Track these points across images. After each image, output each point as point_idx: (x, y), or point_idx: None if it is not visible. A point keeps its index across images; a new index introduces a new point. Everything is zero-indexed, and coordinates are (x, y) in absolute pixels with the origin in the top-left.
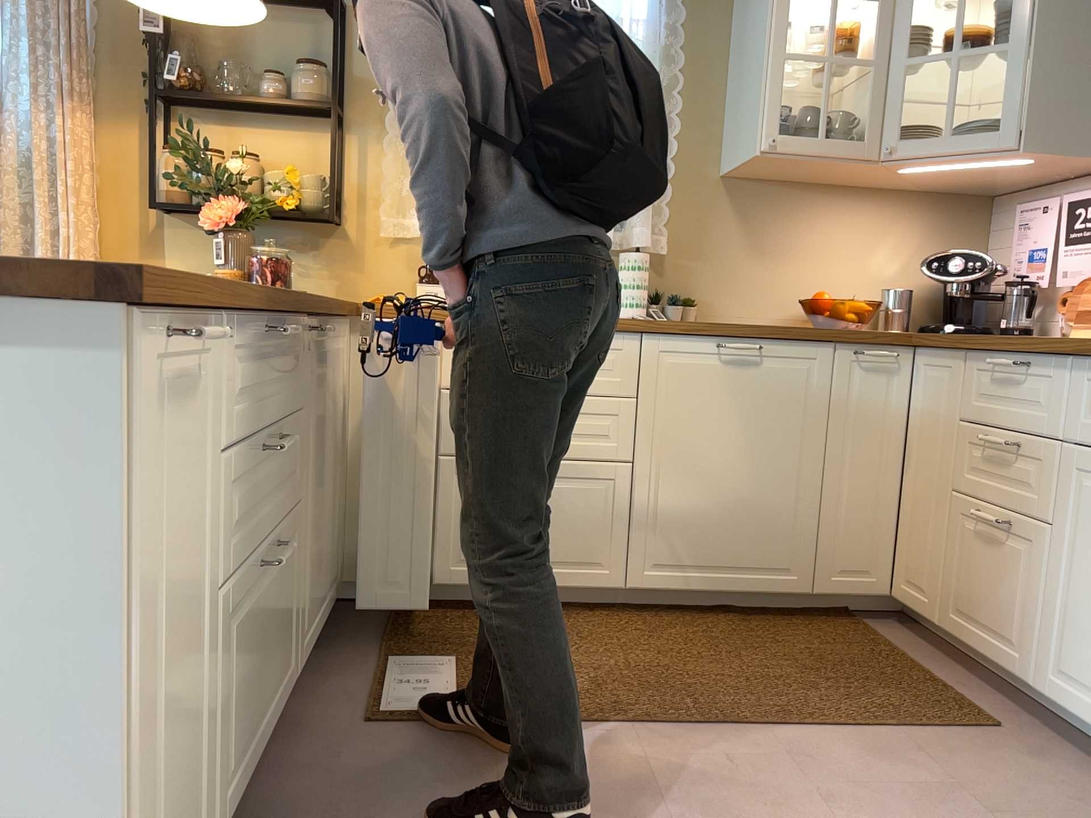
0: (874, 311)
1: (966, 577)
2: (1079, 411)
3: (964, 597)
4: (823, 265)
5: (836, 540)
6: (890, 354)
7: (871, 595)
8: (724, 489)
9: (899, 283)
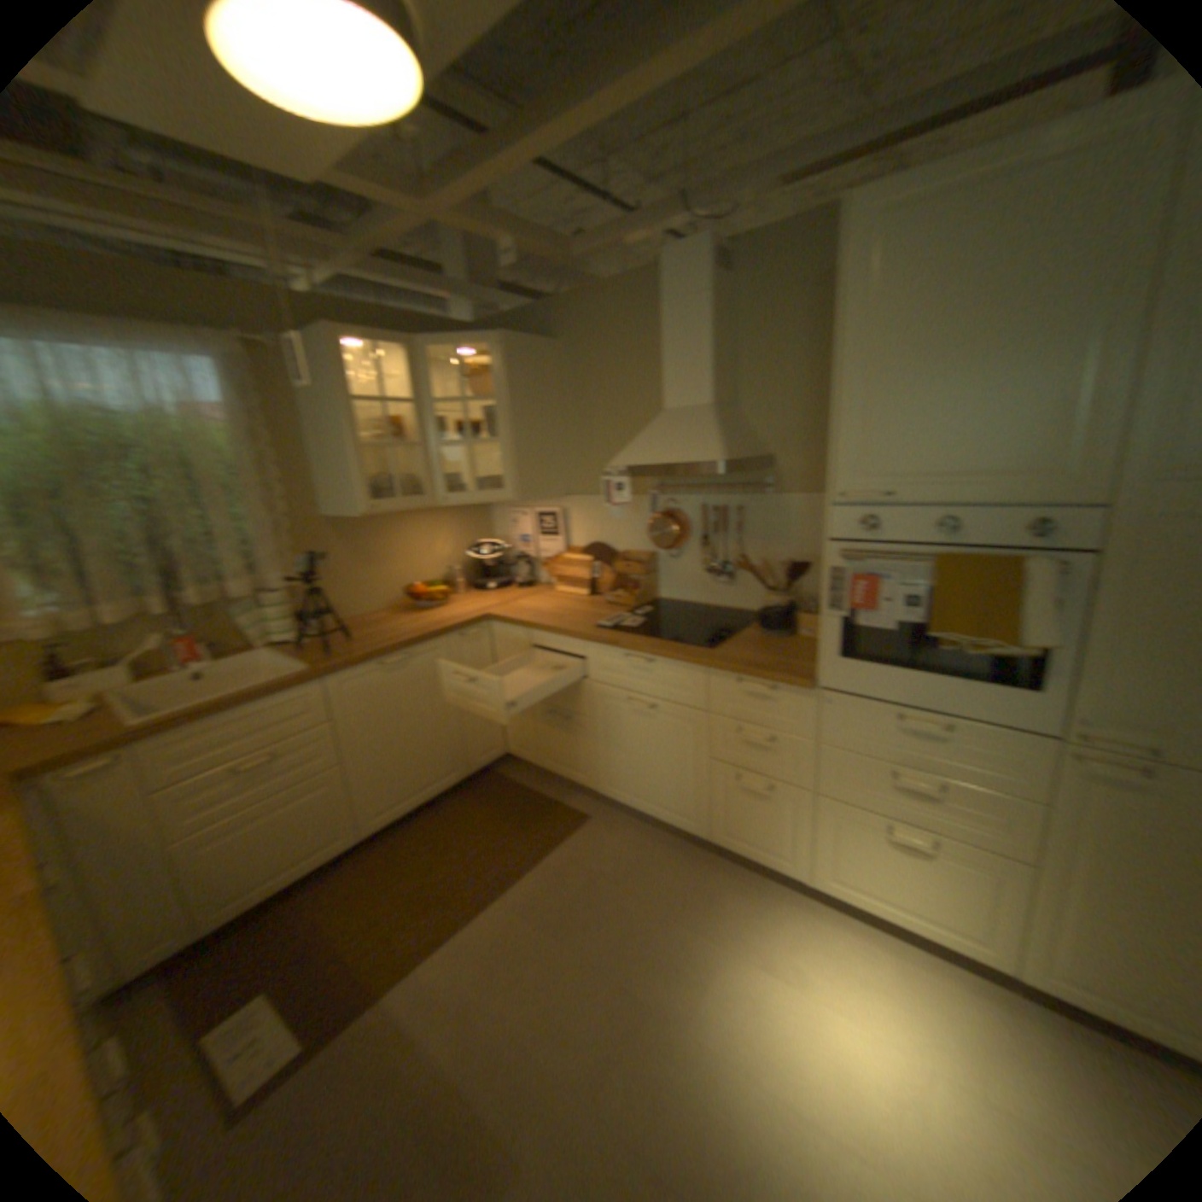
0: (449, 585)
1: (552, 743)
2: (595, 666)
3: (553, 753)
4: (410, 561)
5: (476, 741)
6: (481, 631)
7: (500, 758)
8: (409, 748)
9: (456, 560)
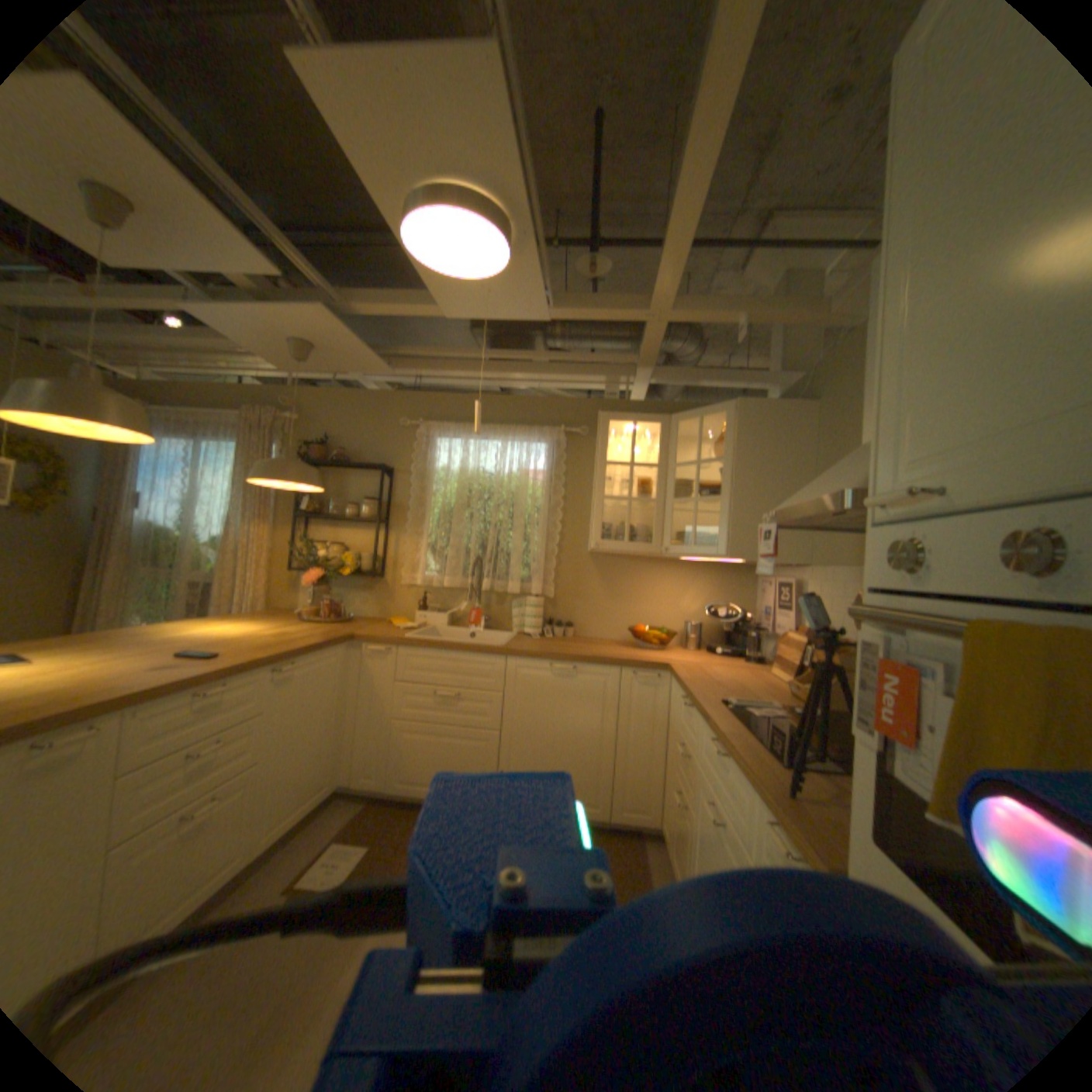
0: (676, 637)
1: (676, 835)
2: (702, 747)
3: (675, 848)
4: (650, 605)
5: (623, 790)
6: (651, 676)
7: (647, 828)
8: (553, 752)
9: (699, 618)
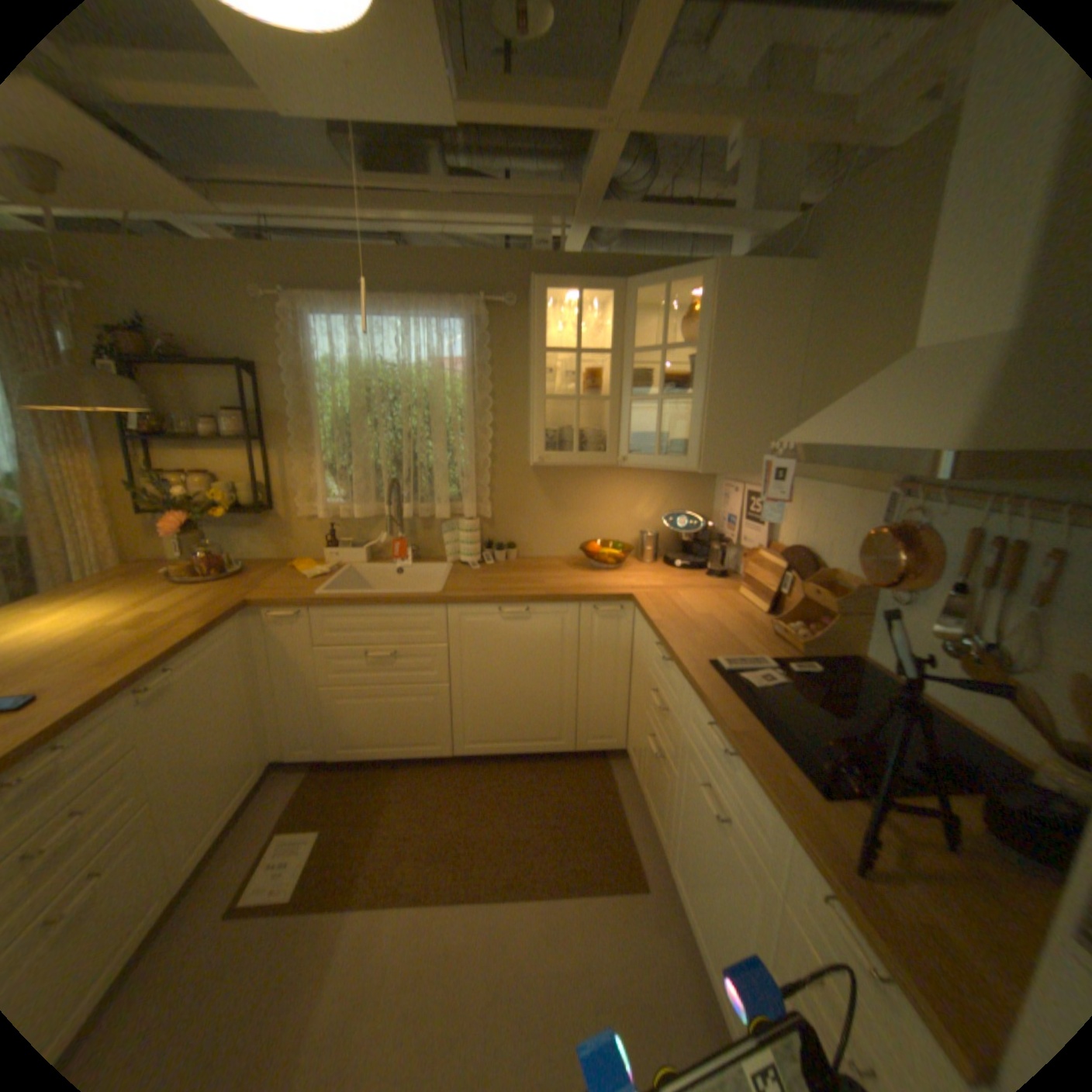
0: (632, 550)
1: (650, 772)
2: (690, 714)
3: (649, 783)
4: (602, 516)
5: (588, 721)
6: (615, 610)
7: (614, 751)
8: (512, 697)
9: (654, 525)
